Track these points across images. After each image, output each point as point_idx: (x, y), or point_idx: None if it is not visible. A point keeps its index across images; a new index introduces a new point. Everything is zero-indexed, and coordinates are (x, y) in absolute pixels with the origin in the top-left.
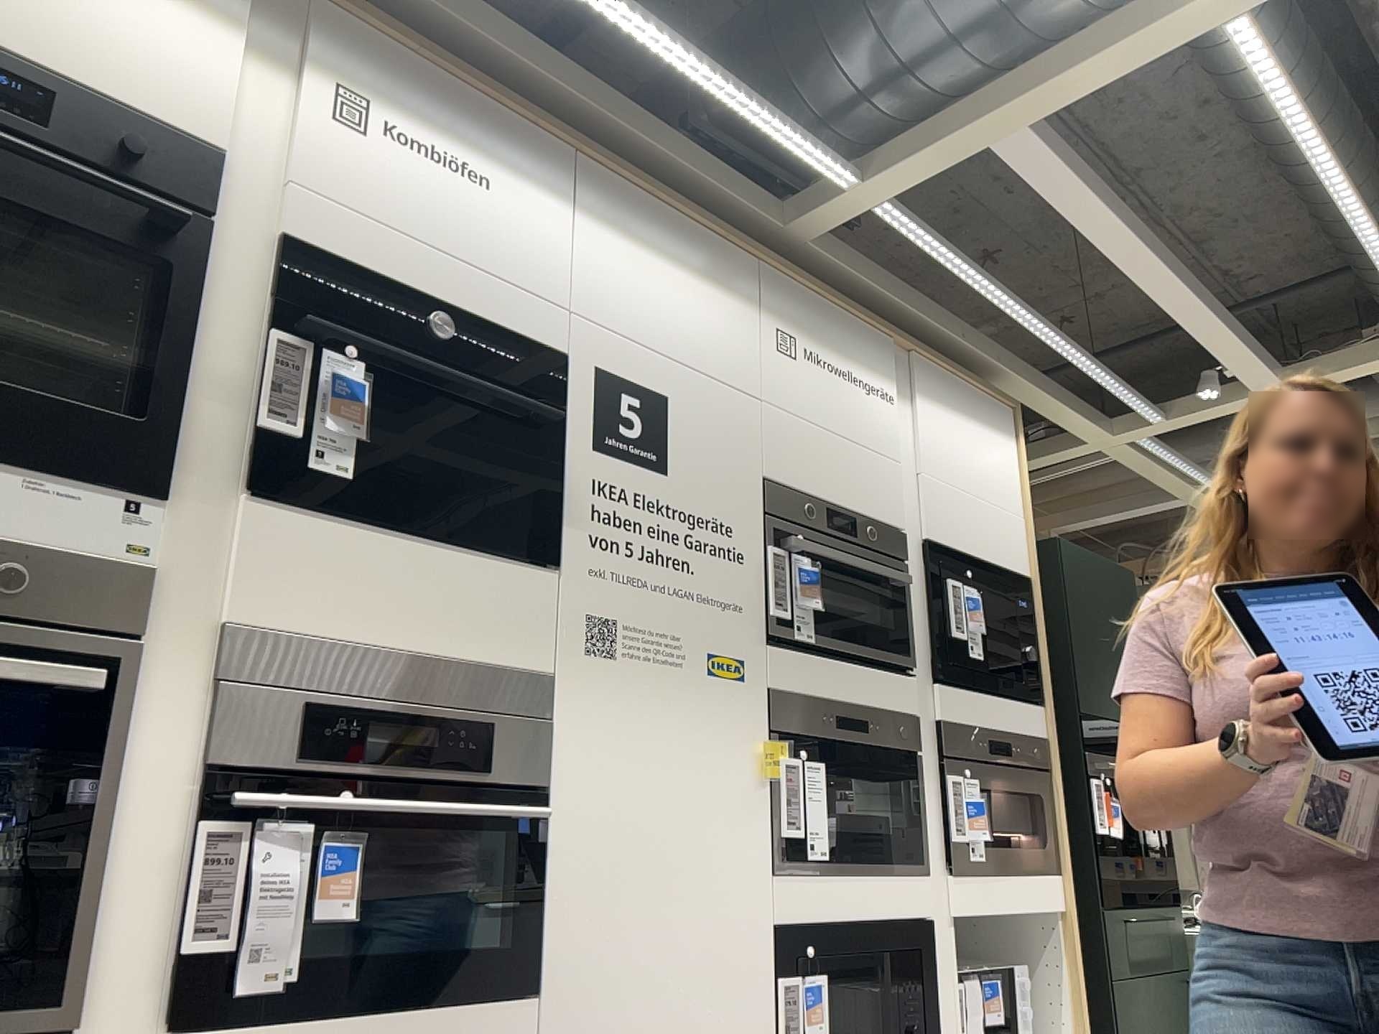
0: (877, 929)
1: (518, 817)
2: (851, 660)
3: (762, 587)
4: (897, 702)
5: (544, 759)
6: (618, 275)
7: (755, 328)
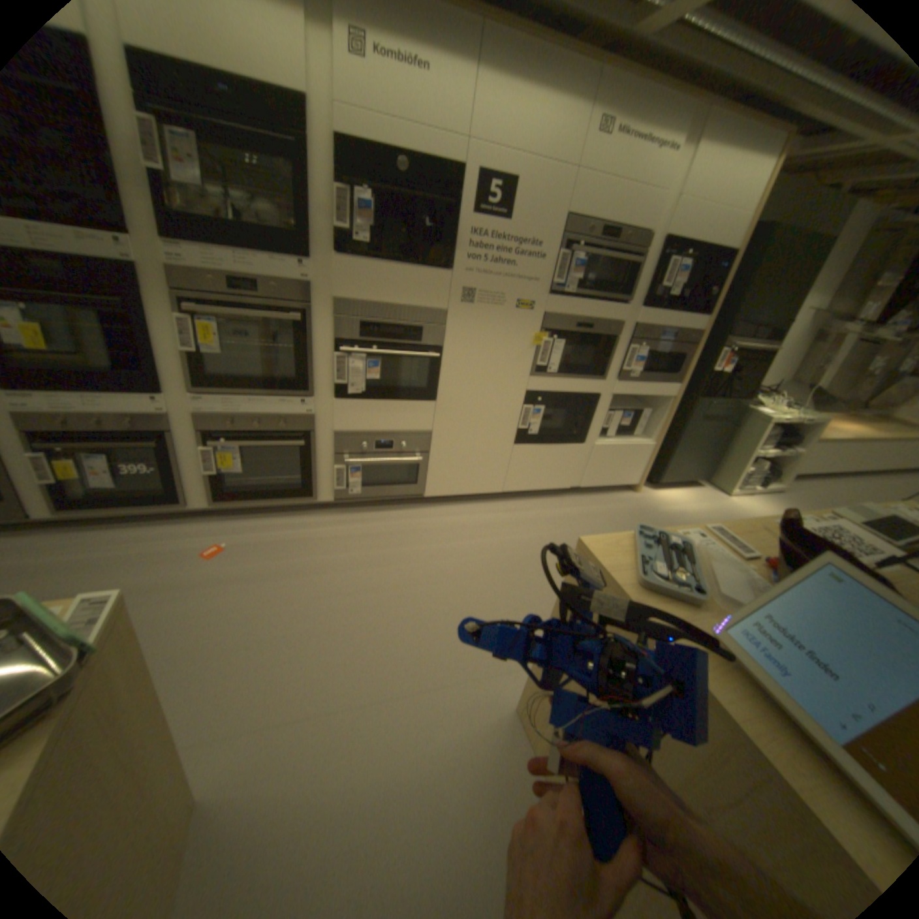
0: (574, 402)
1: (428, 360)
2: (599, 301)
3: (554, 271)
4: (619, 320)
5: (438, 343)
6: (500, 99)
7: (591, 113)
